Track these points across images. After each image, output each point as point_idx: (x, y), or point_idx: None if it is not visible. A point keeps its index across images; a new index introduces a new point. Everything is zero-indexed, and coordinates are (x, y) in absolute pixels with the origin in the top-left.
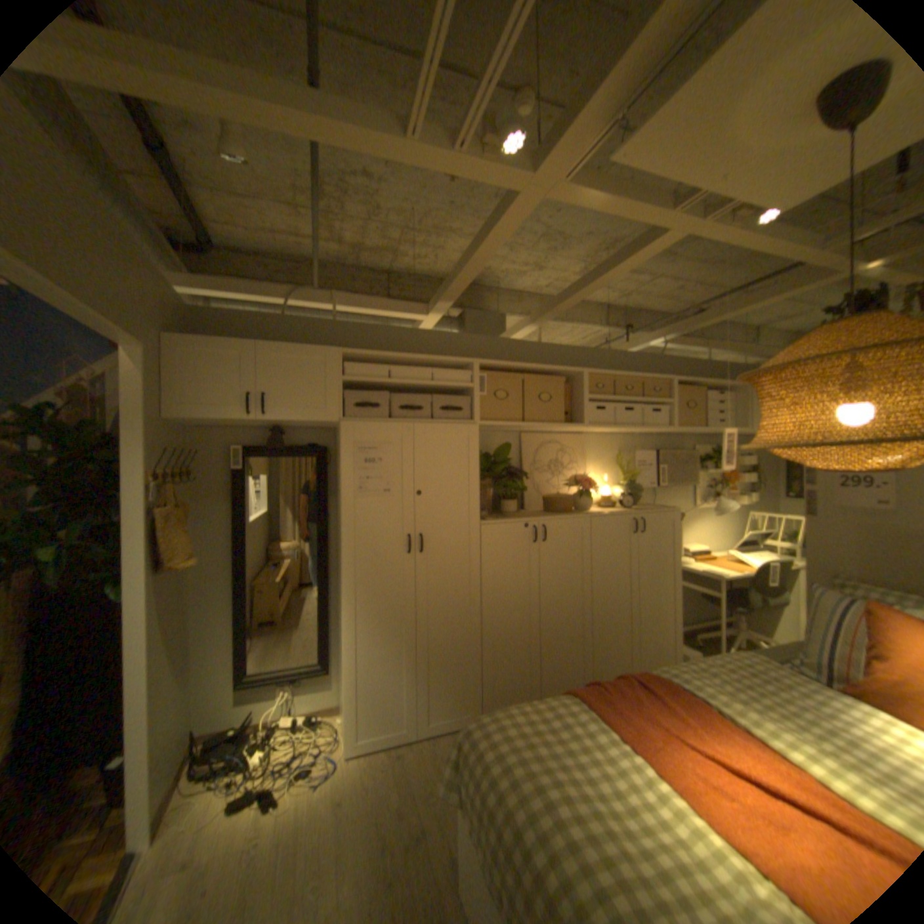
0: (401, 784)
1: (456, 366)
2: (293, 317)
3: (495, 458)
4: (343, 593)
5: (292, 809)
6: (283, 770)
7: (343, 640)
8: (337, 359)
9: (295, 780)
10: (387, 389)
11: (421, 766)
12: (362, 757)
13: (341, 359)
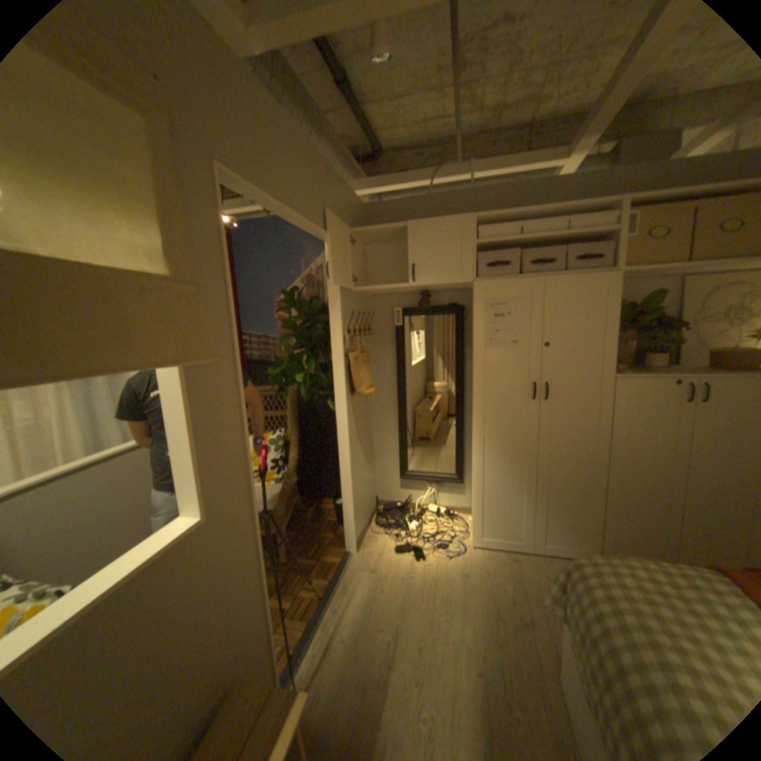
0: (517, 582)
1: (599, 209)
2: (437, 195)
3: (644, 308)
4: (474, 426)
5: (435, 566)
6: (431, 539)
7: (473, 462)
8: (472, 224)
9: (438, 548)
10: (519, 246)
11: (537, 575)
12: (487, 551)
13: (475, 225)
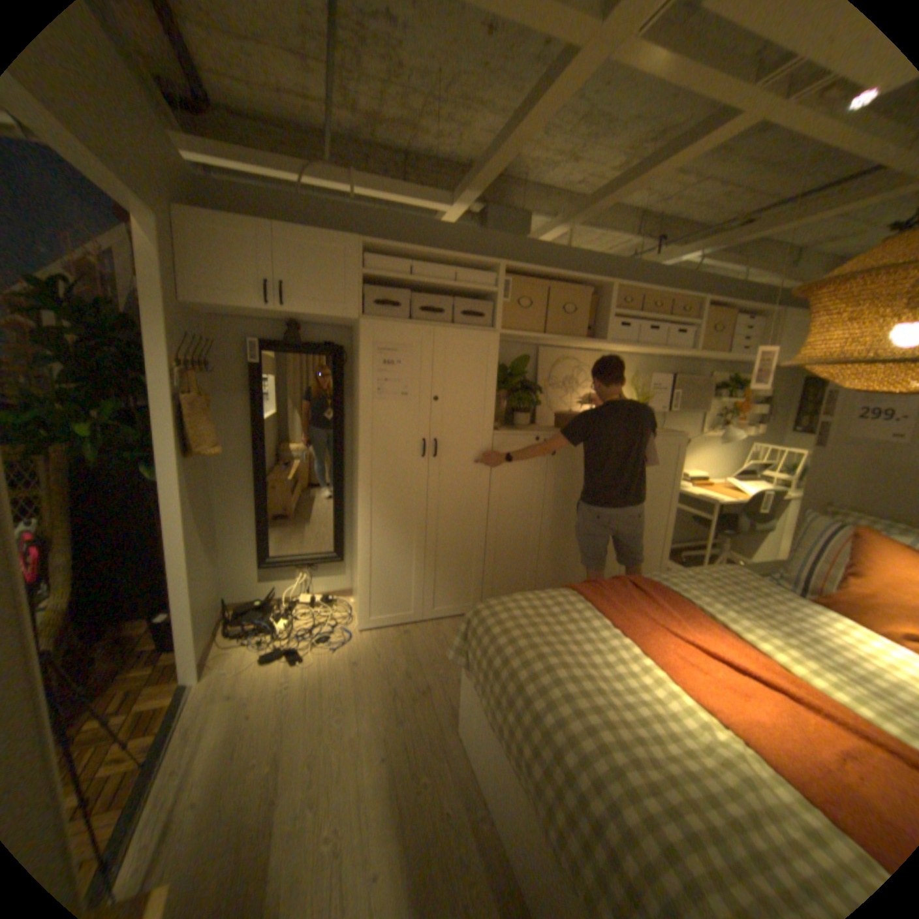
0: (409, 652)
1: (480, 267)
2: (308, 198)
3: (512, 370)
4: (360, 489)
5: (316, 664)
6: (306, 635)
7: (360, 531)
8: (358, 249)
9: (317, 643)
10: (408, 288)
11: (427, 639)
12: (375, 630)
13: (361, 250)
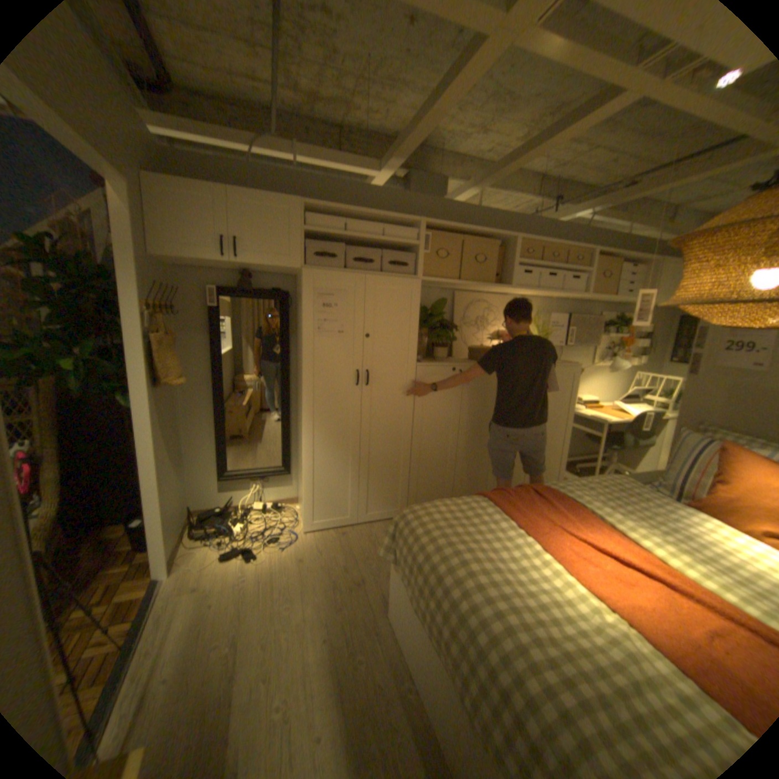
0: (346, 550)
1: (405, 223)
2: (257, 166)
3: (432, 311)
4: (304, 413)
5: (268, 561)
6: (259, 537)
7: (304, 449)
8: (300, 208)
9: (268, 543)
10: (343, 241)
11: (361, 540)
12: (317, 532)
13: (303, 210)
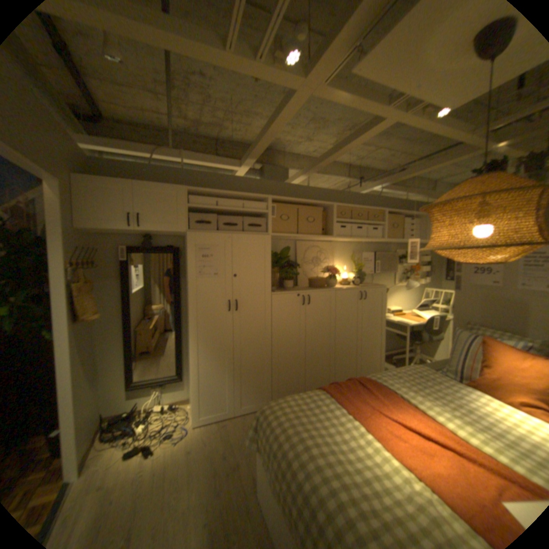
0: (224, 441)
1: (257, 199)
2: (155, 166)
3: (280, 255)
4: (189, 334)
5: (161, 456)
6: (155, 435)
7: (190, 361)
8: (184, 193)
9: (163, 440)
10: (215, 212)
11: (236, 430)
12: (202, 427)
13: (186, 193)
